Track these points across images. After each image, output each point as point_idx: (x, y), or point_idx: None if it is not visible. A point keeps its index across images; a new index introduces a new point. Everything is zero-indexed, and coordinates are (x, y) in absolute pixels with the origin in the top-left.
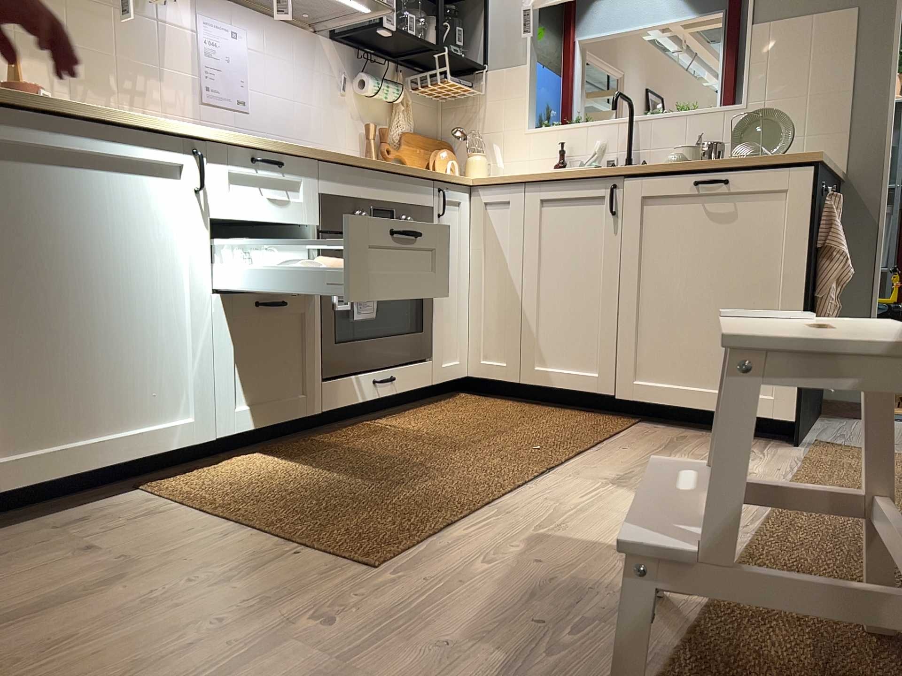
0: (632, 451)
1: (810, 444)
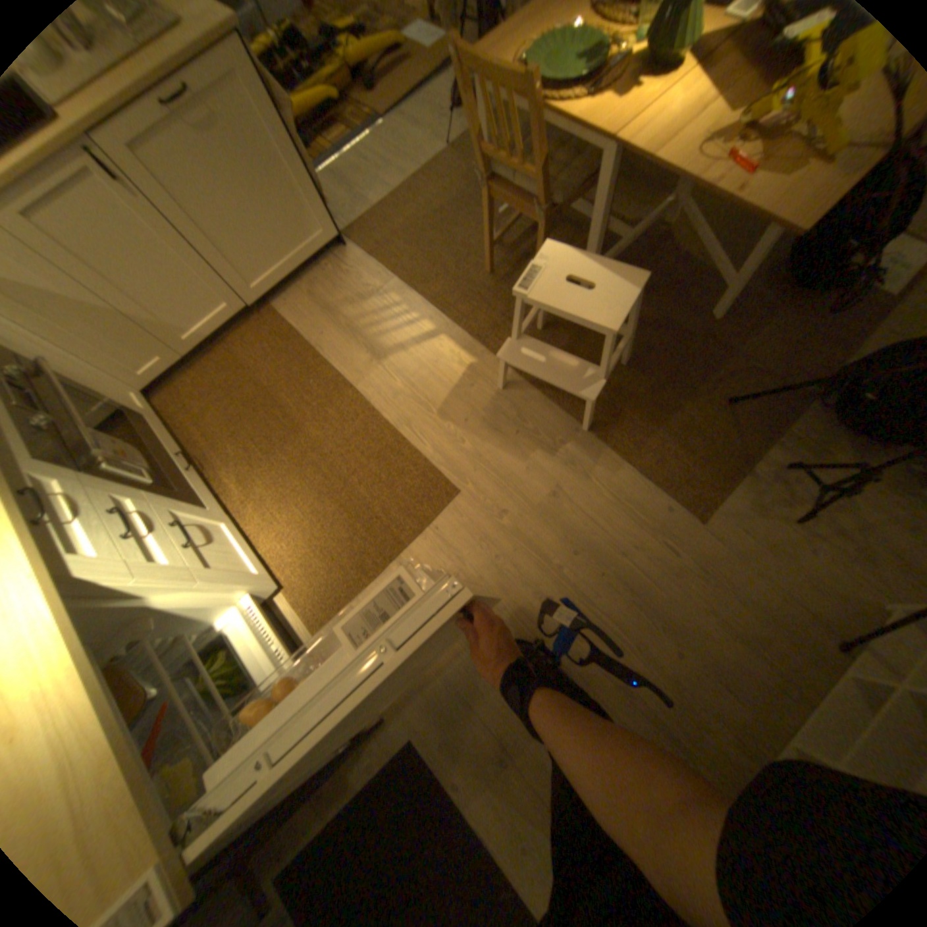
0: (333, 332)
1: (345, 239)
